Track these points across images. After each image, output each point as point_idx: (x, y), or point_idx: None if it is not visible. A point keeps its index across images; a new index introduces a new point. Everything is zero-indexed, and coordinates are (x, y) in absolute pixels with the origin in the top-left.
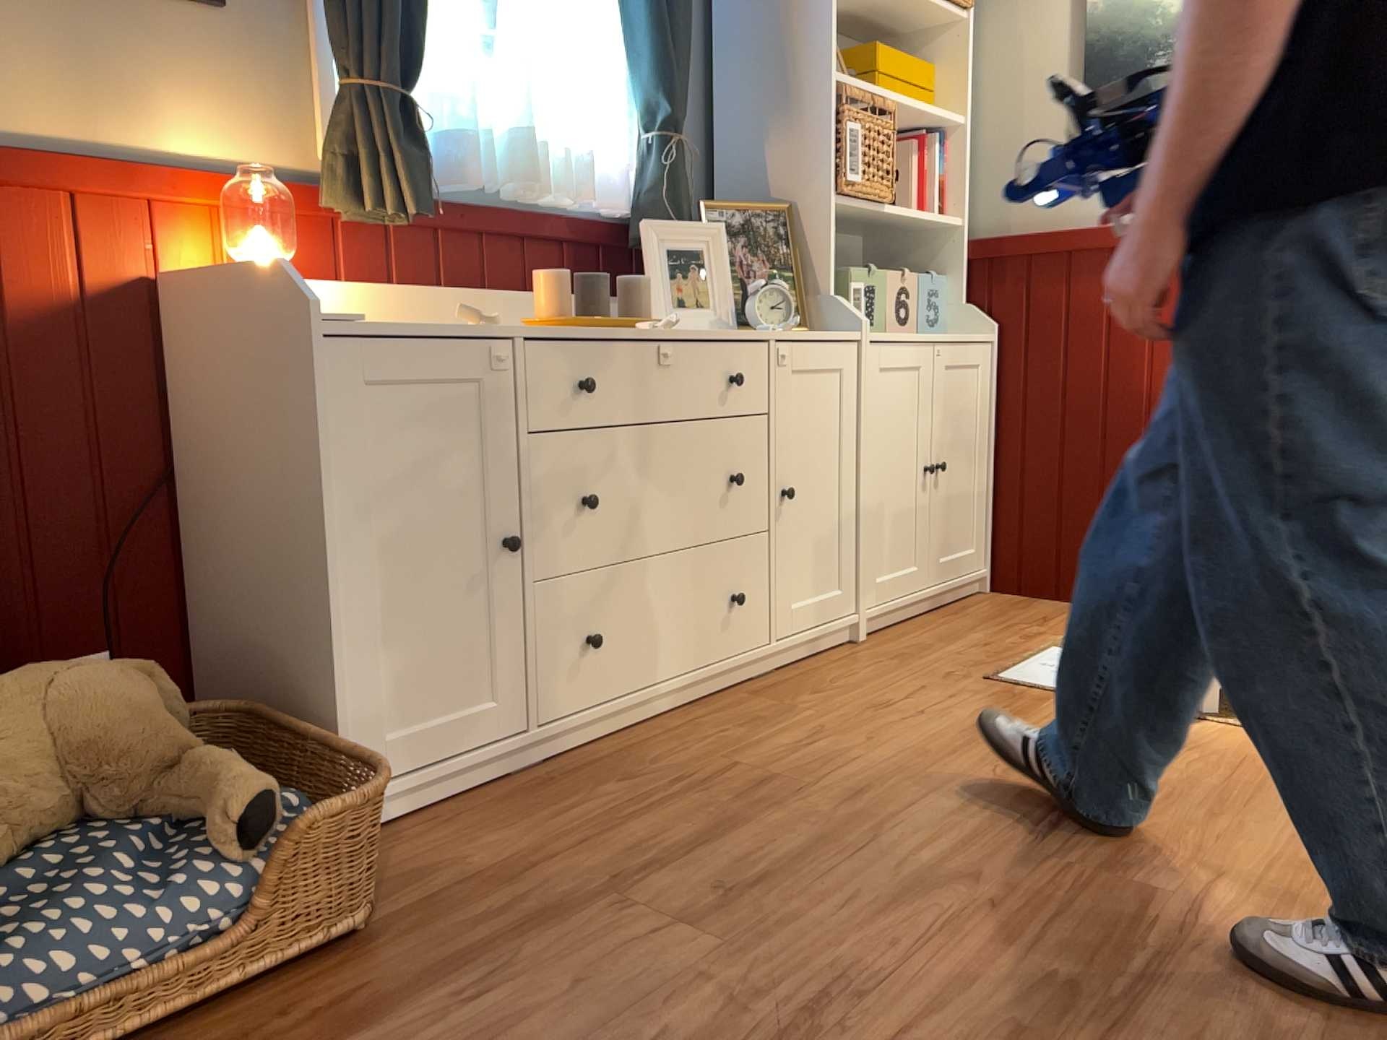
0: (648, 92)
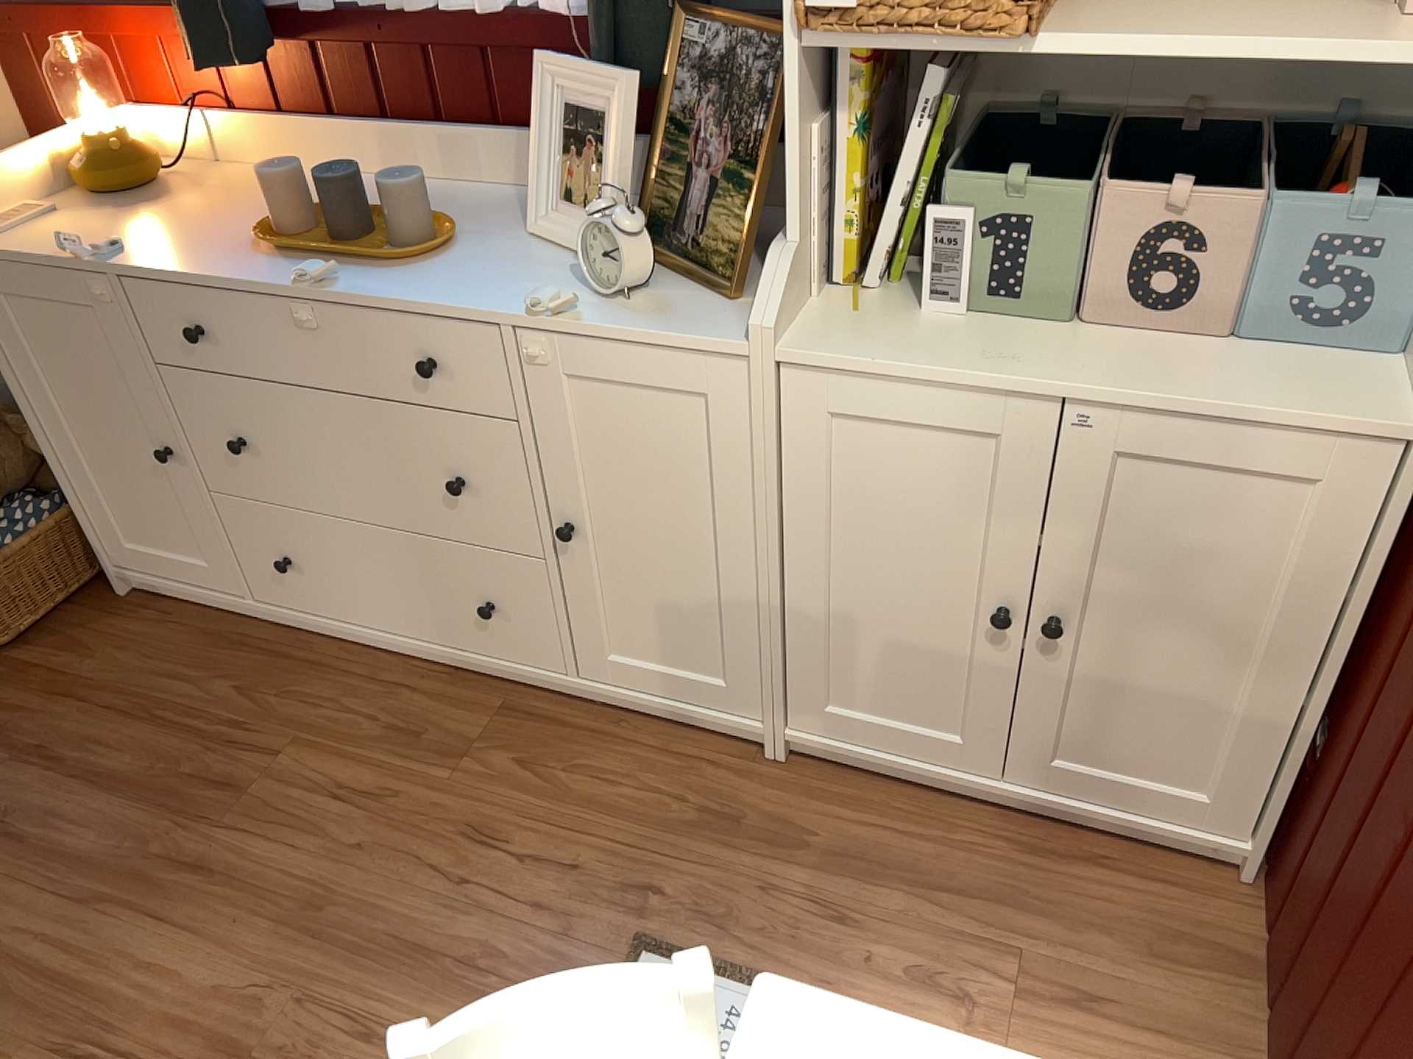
0: None
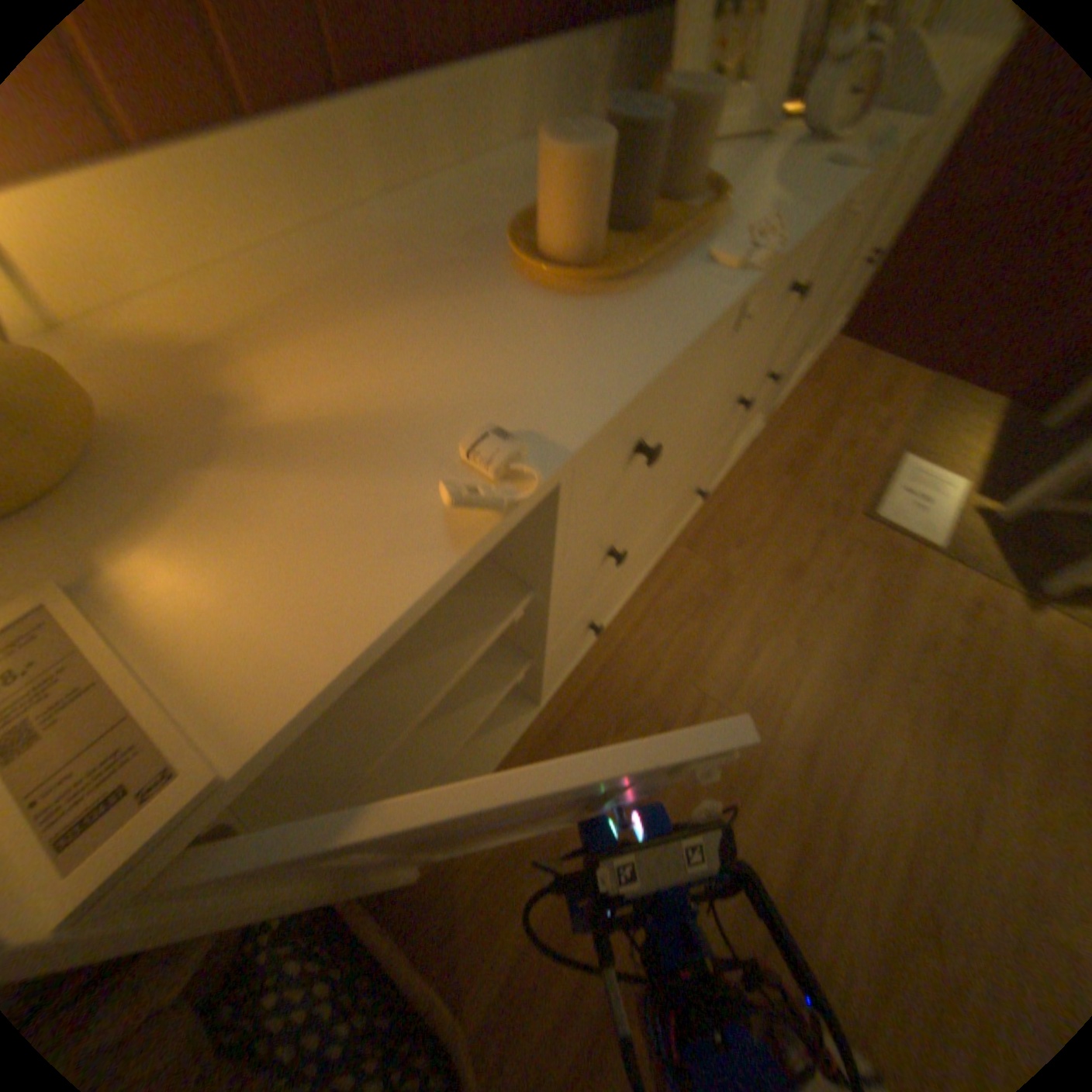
0: None
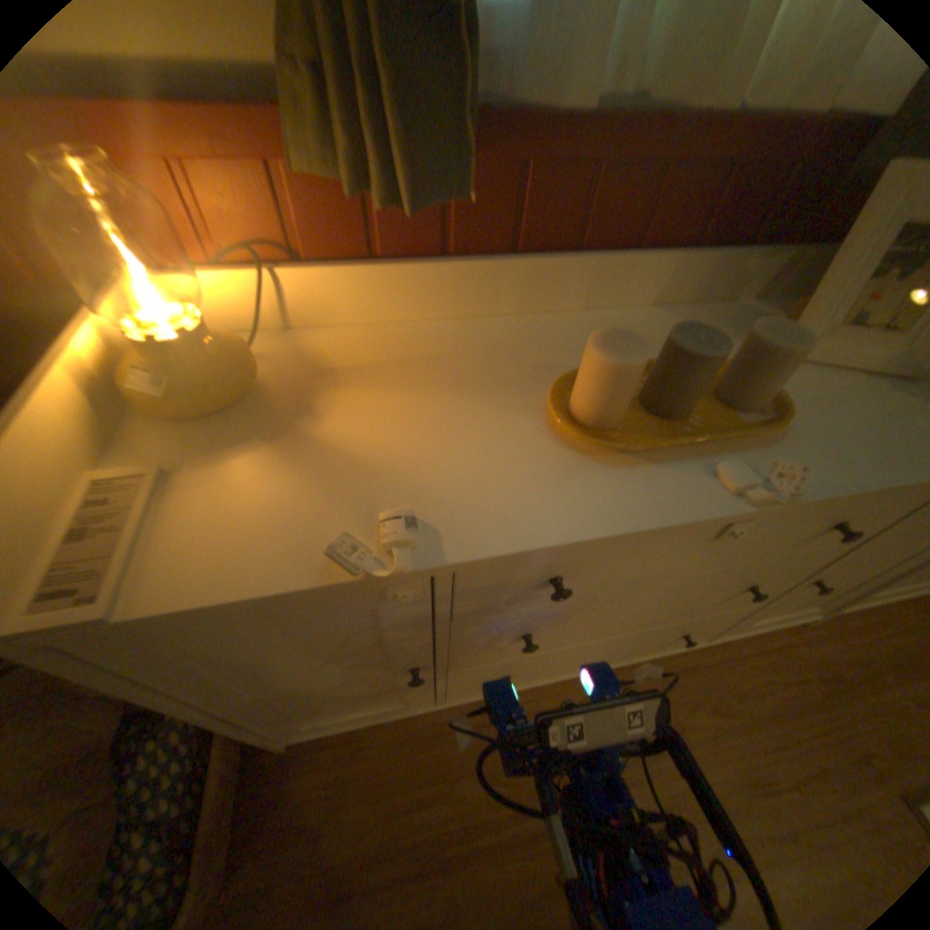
0: None
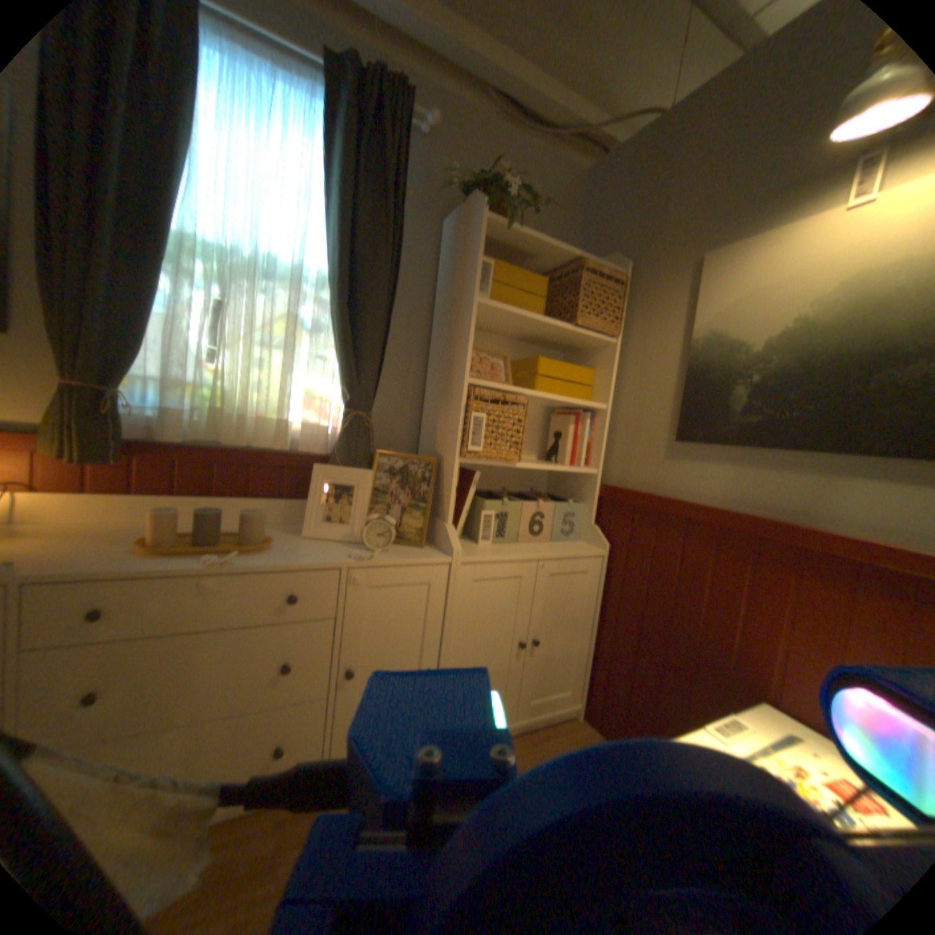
0: (342, 385)
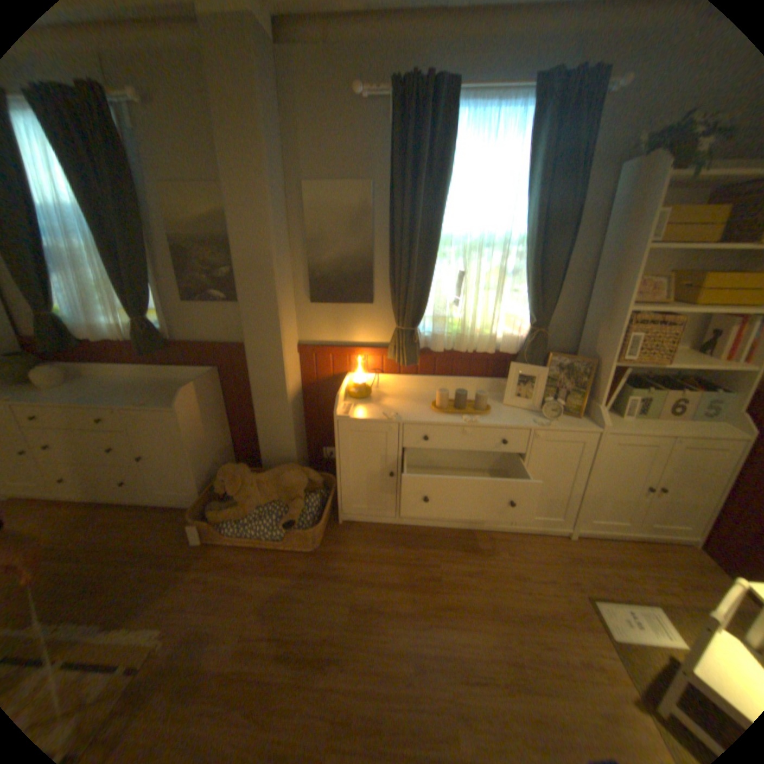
0: (530, 311)
